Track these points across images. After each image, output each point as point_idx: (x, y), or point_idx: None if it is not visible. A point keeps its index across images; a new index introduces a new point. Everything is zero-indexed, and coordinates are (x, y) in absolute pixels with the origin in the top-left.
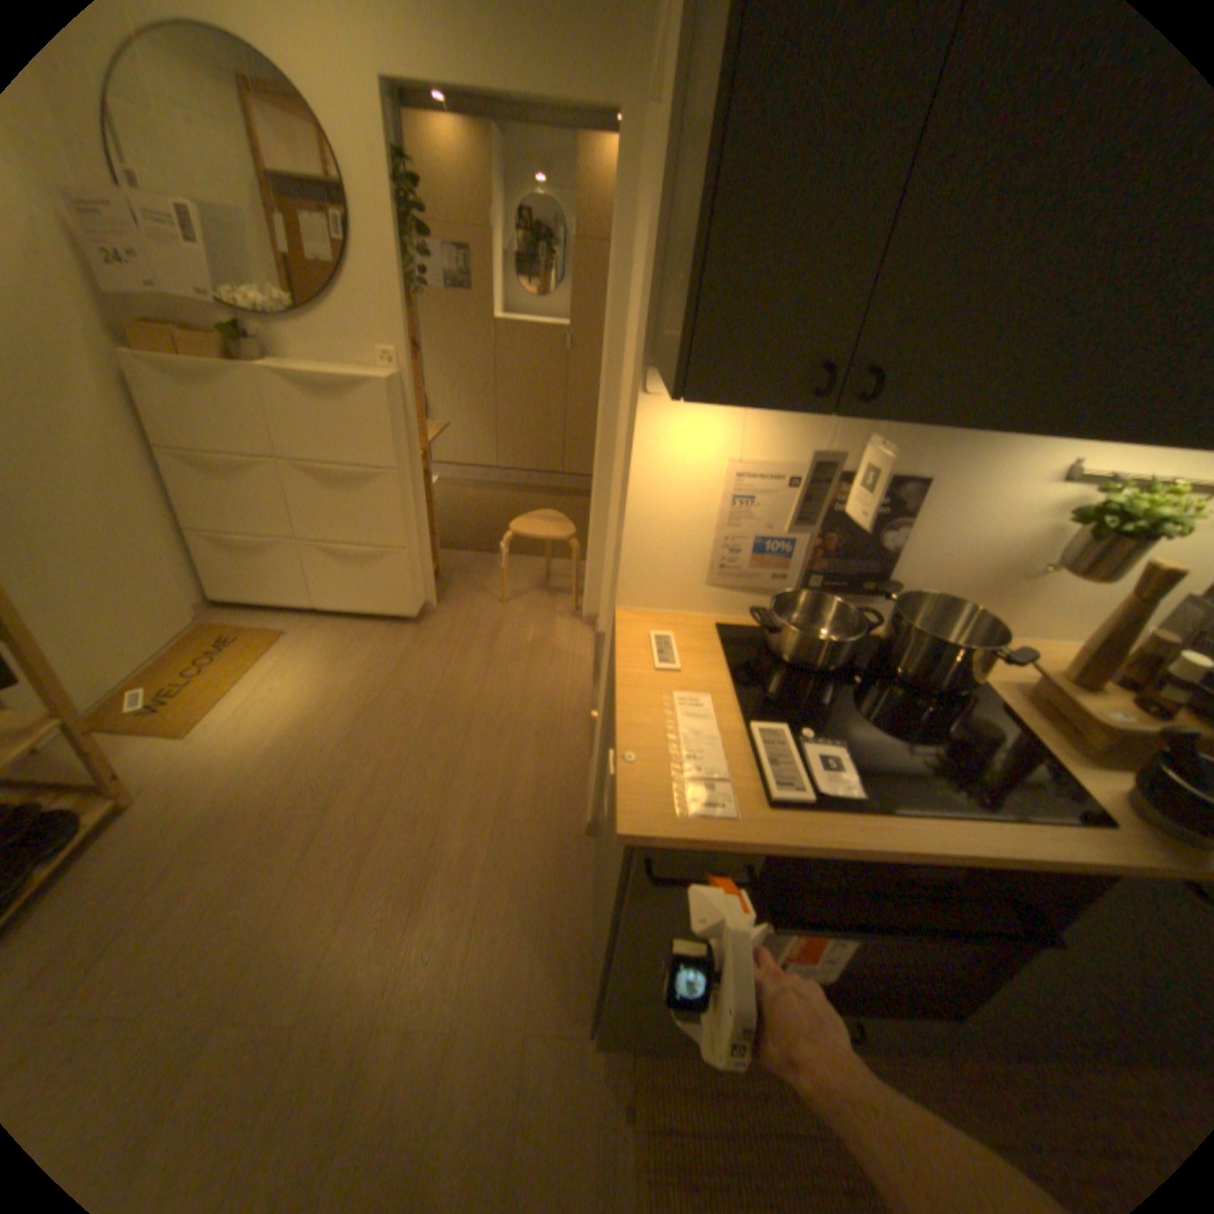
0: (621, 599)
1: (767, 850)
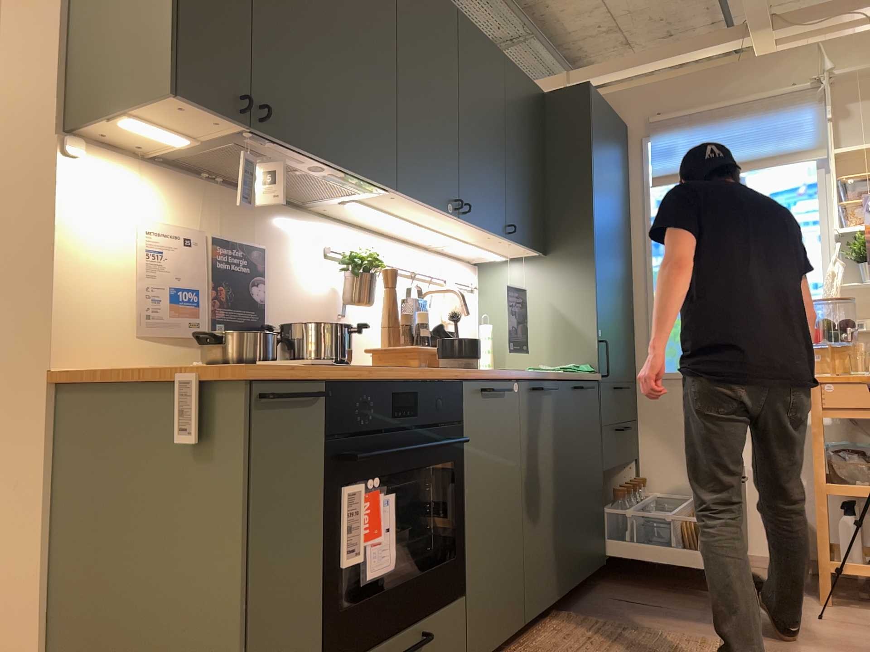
0: (58, 358)
1: (328, 372)
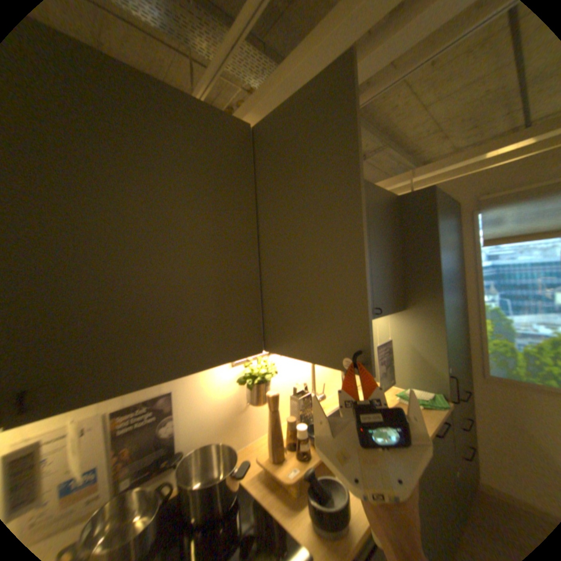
0: None
1: None
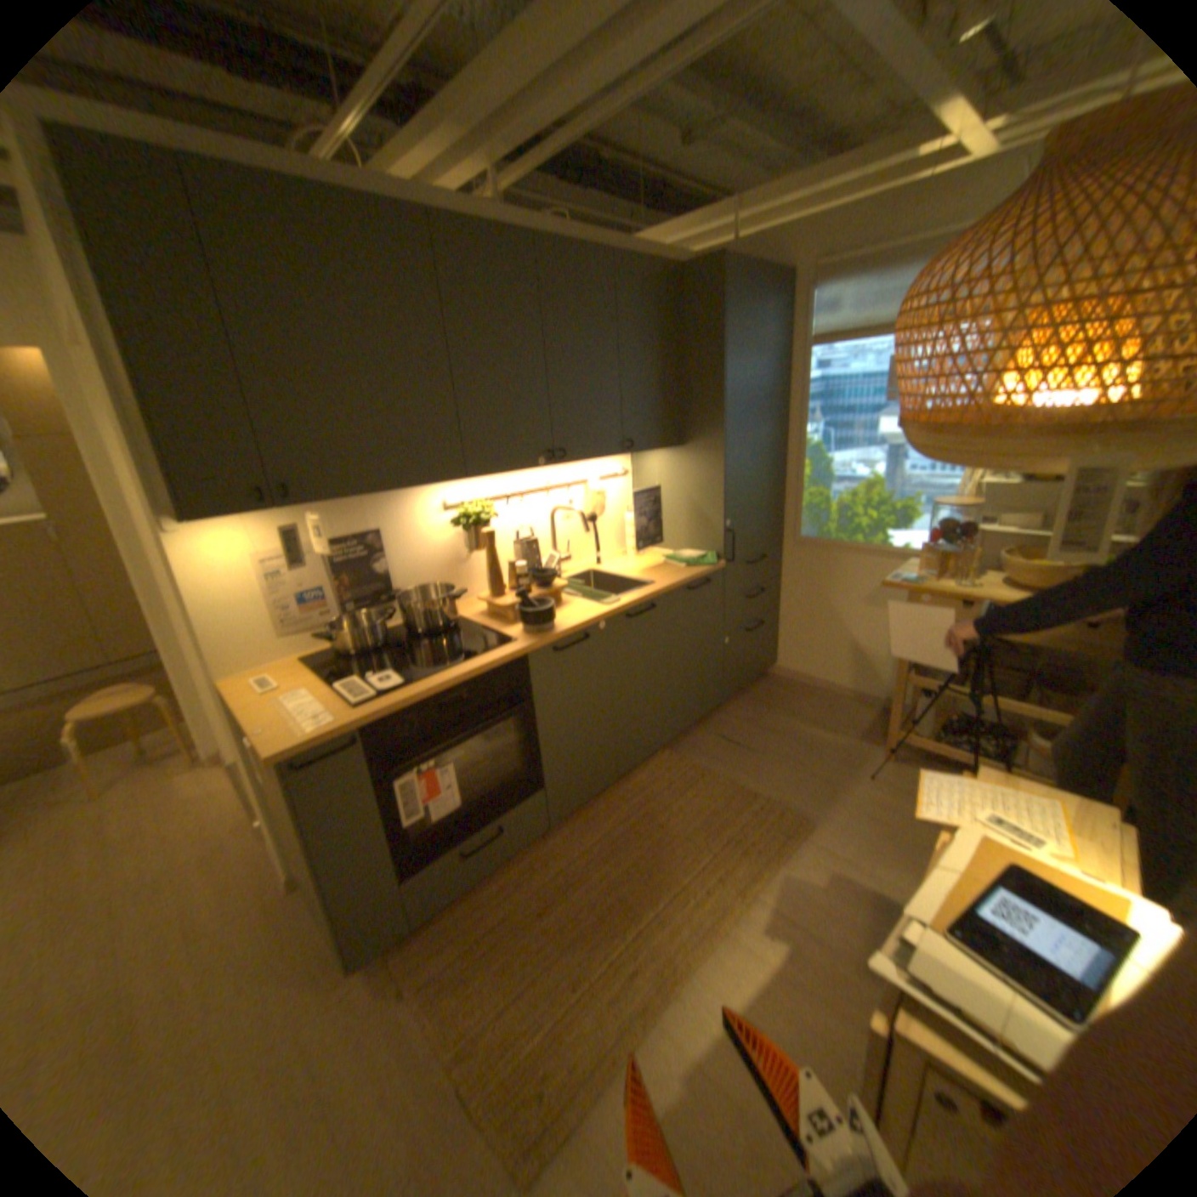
0: (215, 676)
1: (354, 726)
